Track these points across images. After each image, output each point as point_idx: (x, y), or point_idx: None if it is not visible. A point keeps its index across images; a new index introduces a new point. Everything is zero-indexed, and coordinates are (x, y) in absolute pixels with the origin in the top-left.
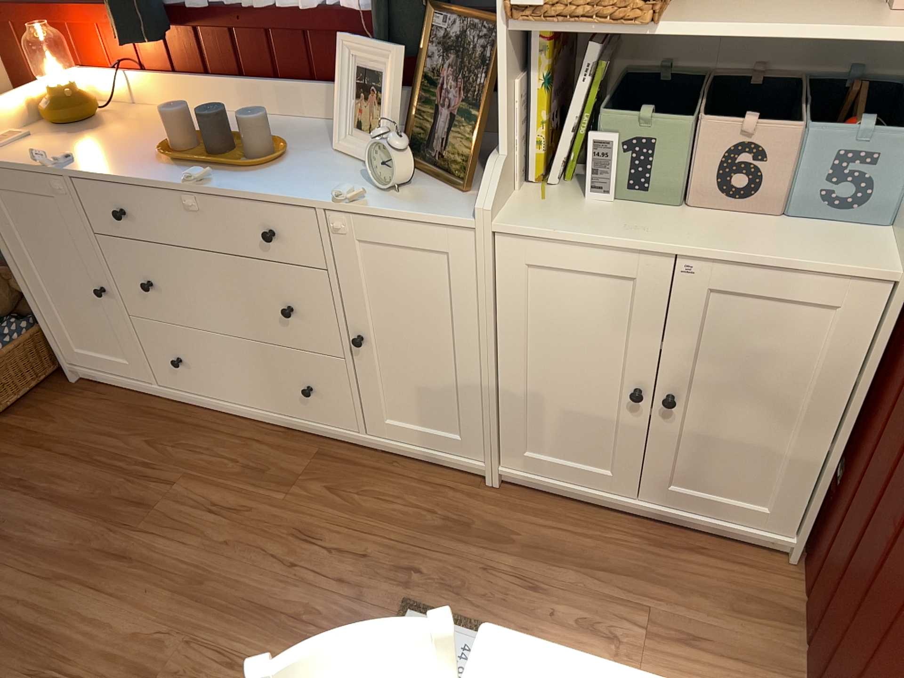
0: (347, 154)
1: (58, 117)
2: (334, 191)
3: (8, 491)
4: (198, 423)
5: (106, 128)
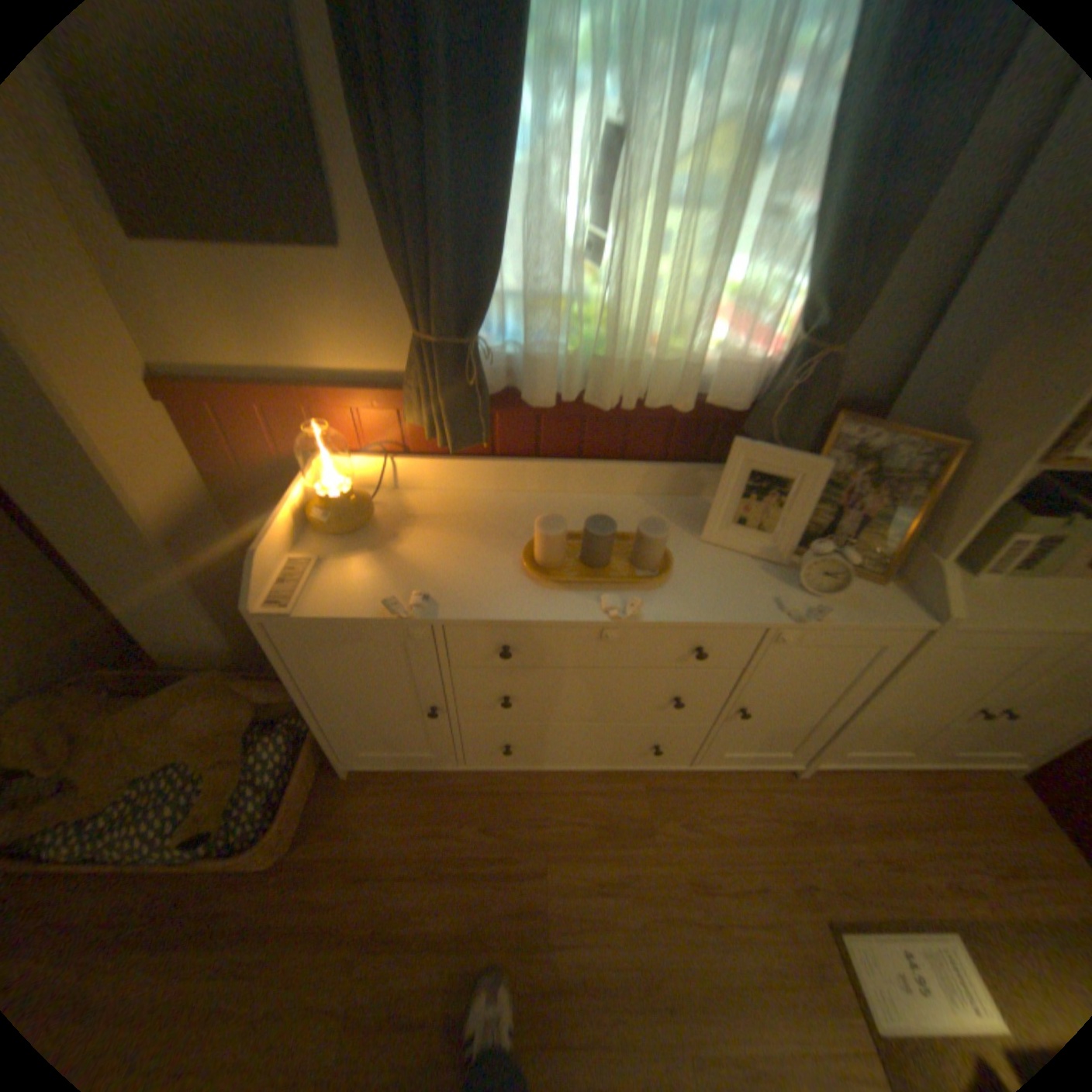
0: (720, 548)
1: (345, 531)
2: (779, 608)
3: (367, 956)
4: (514, 792)
5: (405, 534)
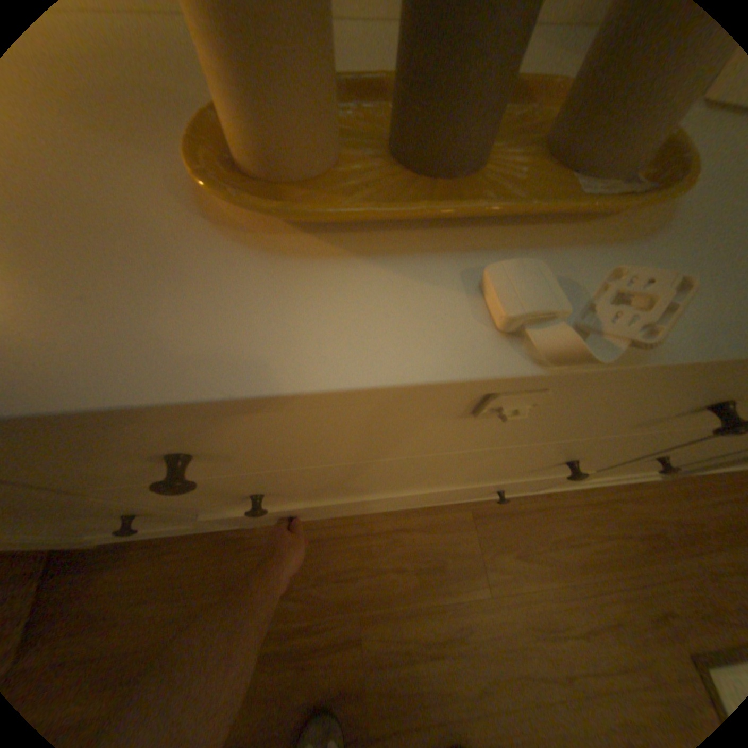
0: None
1: None
2: None
3: None
4: (316, 537)
5: None
